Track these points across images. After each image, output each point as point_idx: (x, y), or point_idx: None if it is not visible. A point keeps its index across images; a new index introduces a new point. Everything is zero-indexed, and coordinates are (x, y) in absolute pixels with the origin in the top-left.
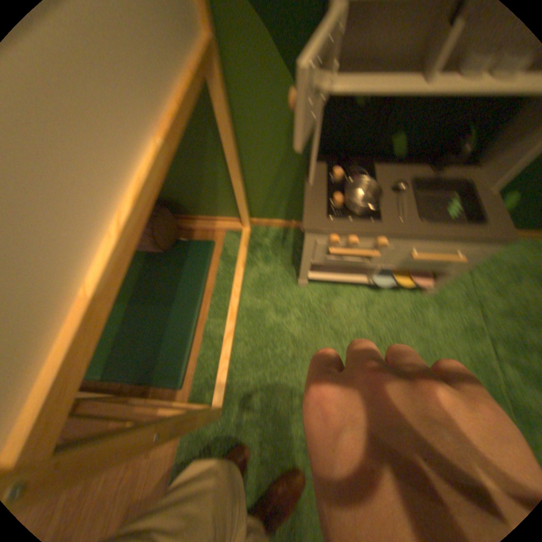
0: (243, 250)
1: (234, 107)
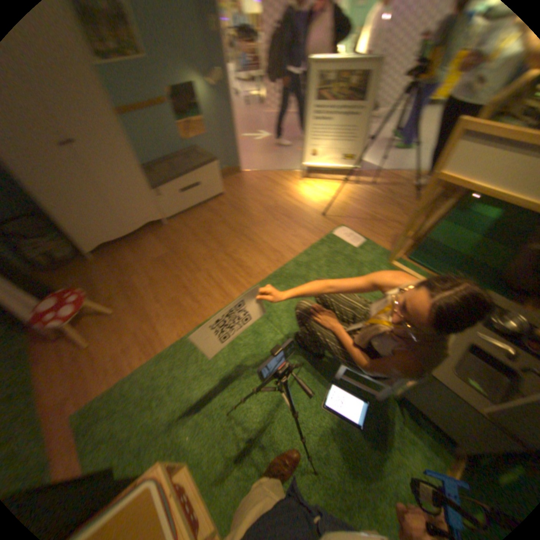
0: None
1: None
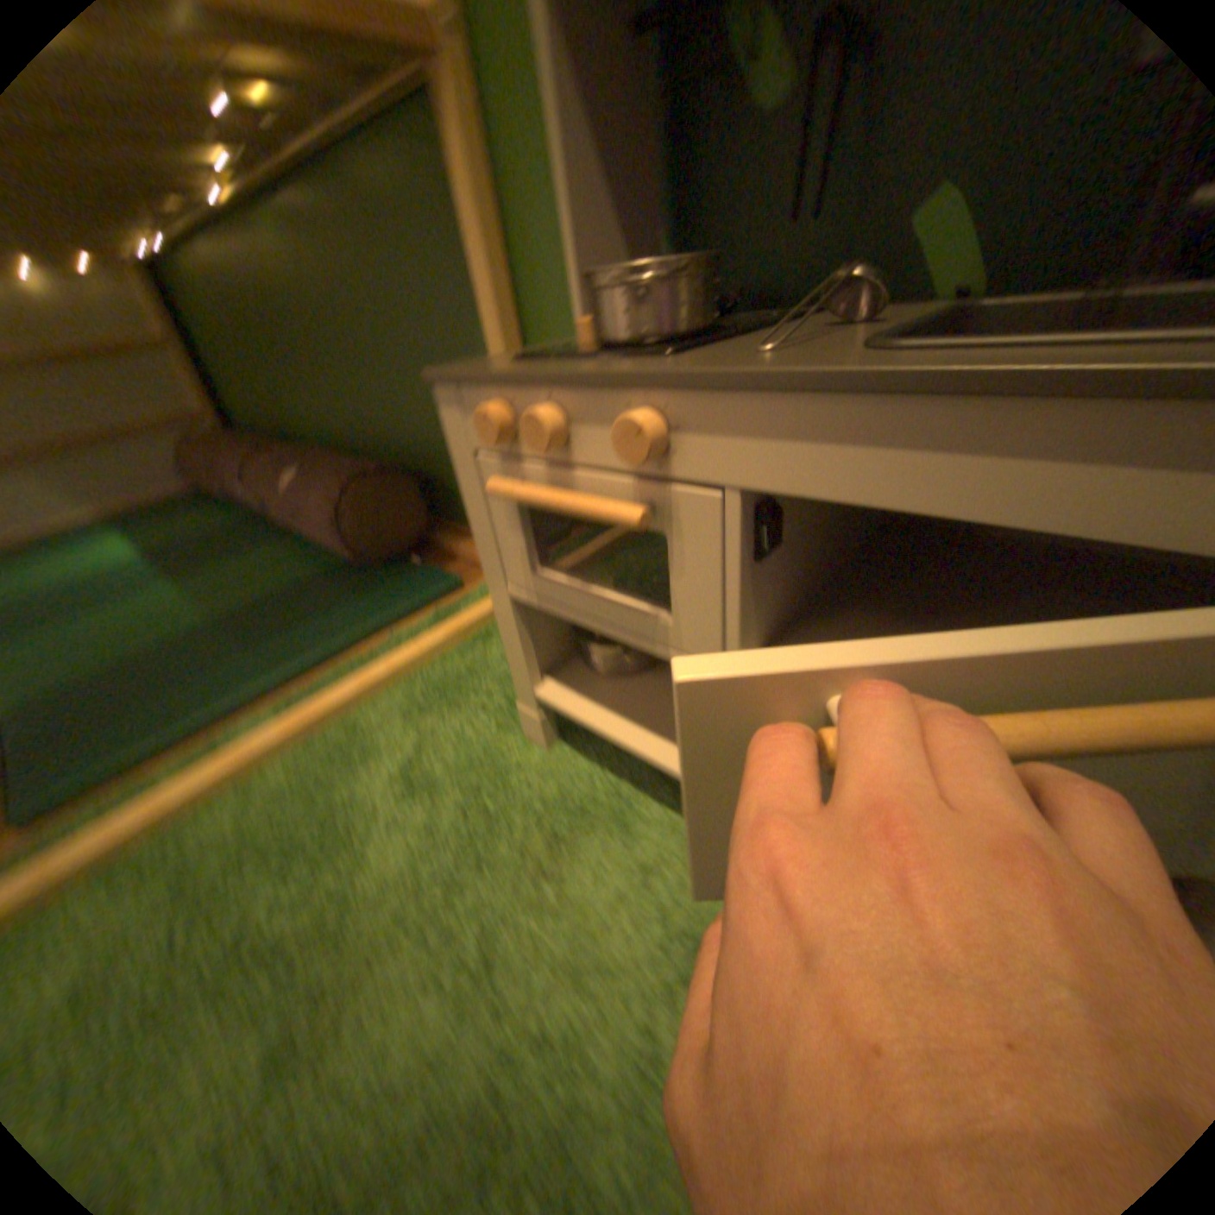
0: (486, 607)
1: (508, 201)
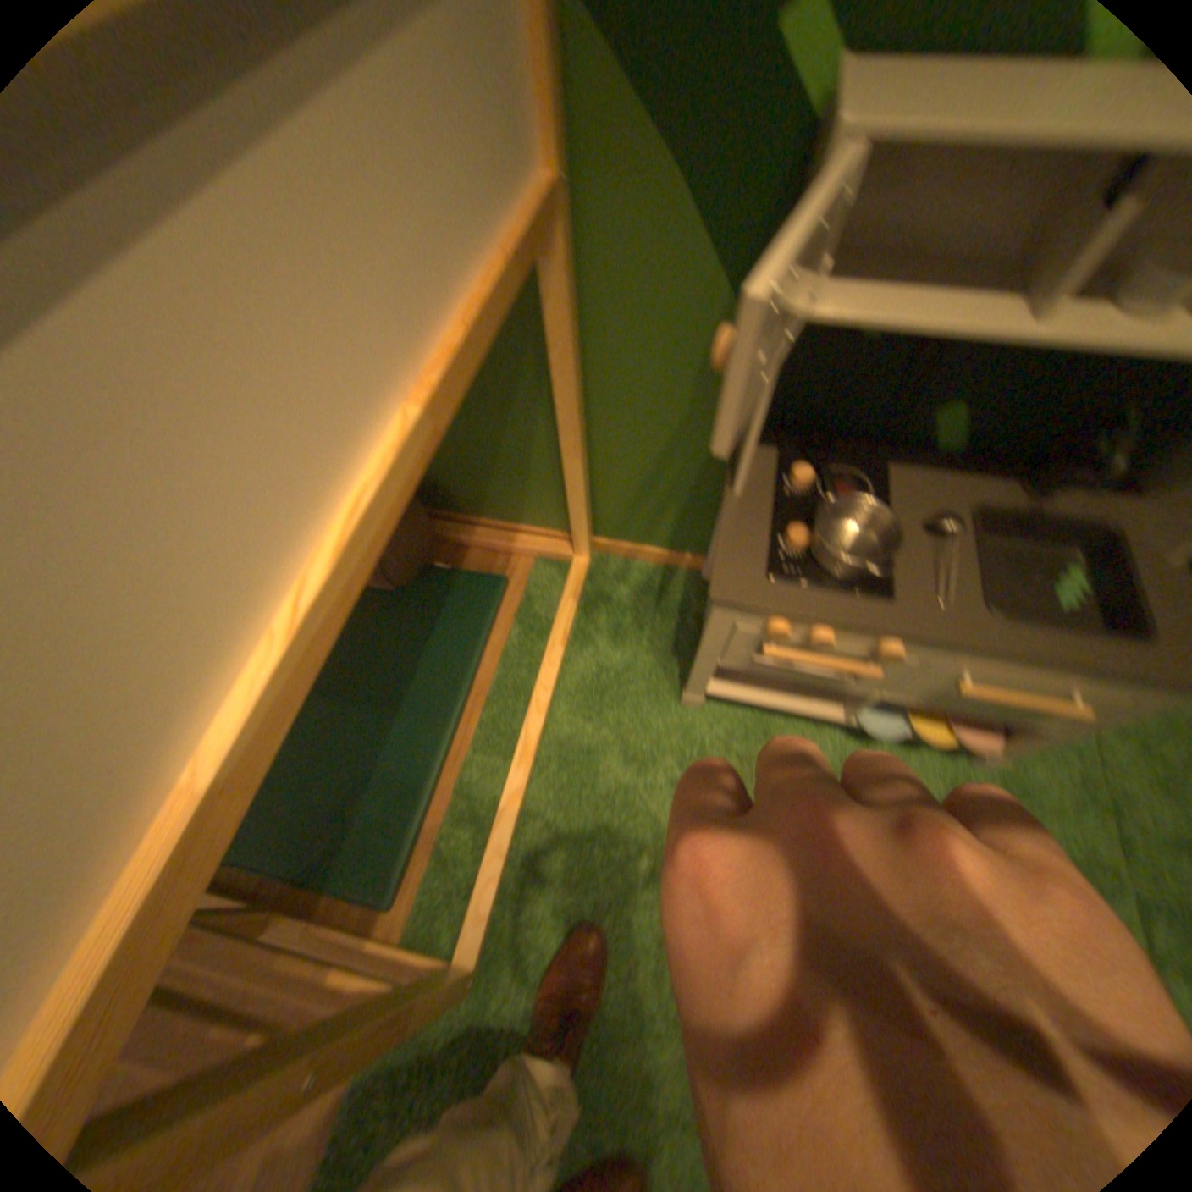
0: (569, 608)
1: (589, 316)
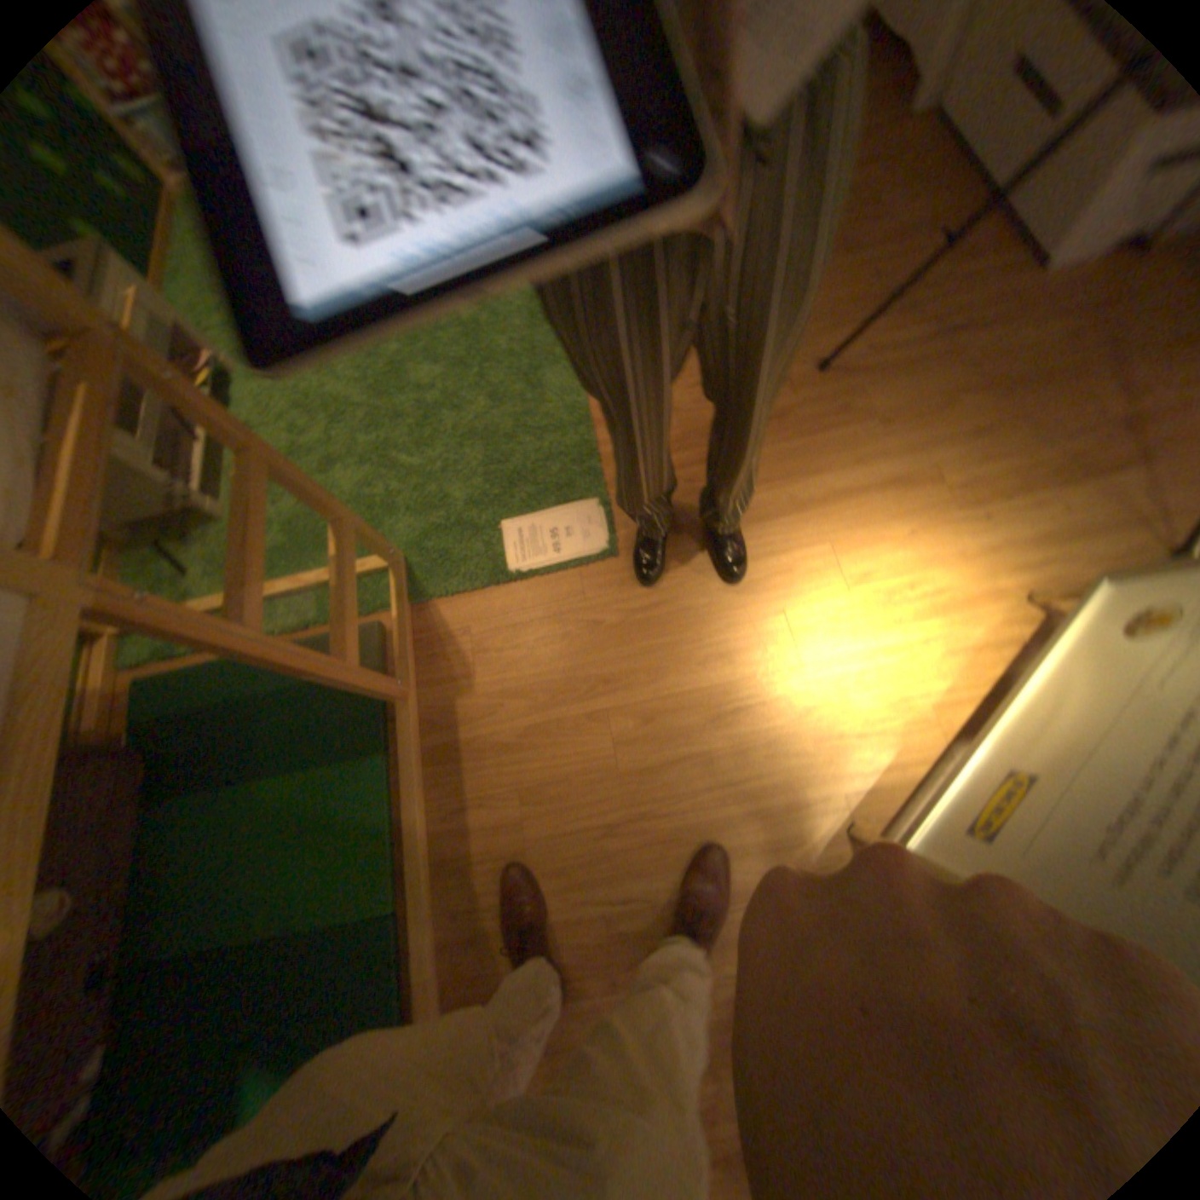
0: None
1: None
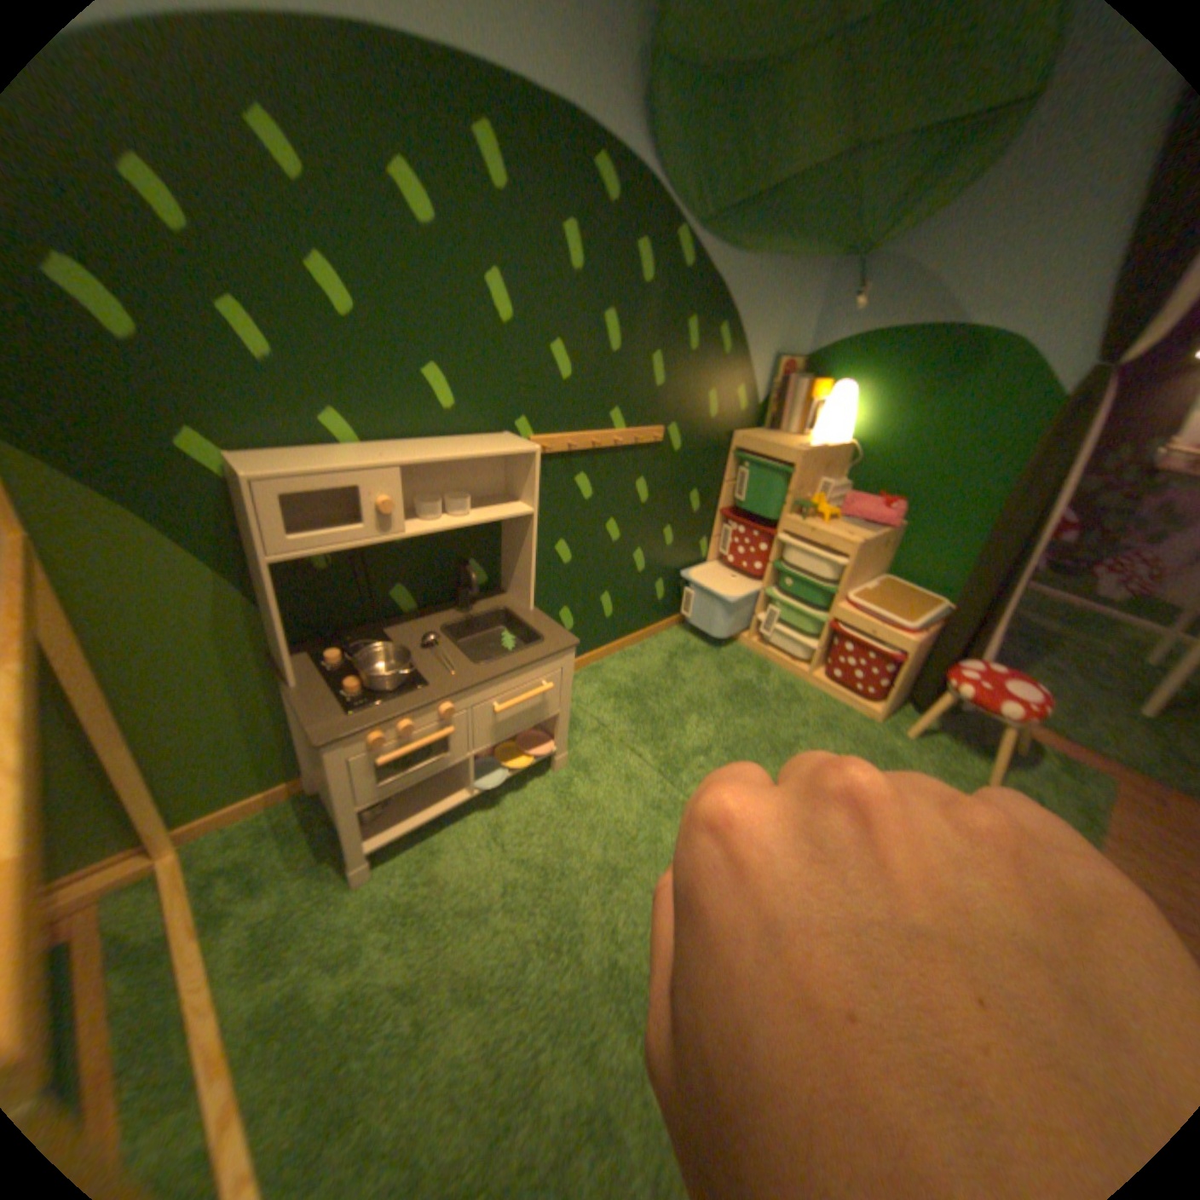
0: (183, 905)
1: (88, 625)
